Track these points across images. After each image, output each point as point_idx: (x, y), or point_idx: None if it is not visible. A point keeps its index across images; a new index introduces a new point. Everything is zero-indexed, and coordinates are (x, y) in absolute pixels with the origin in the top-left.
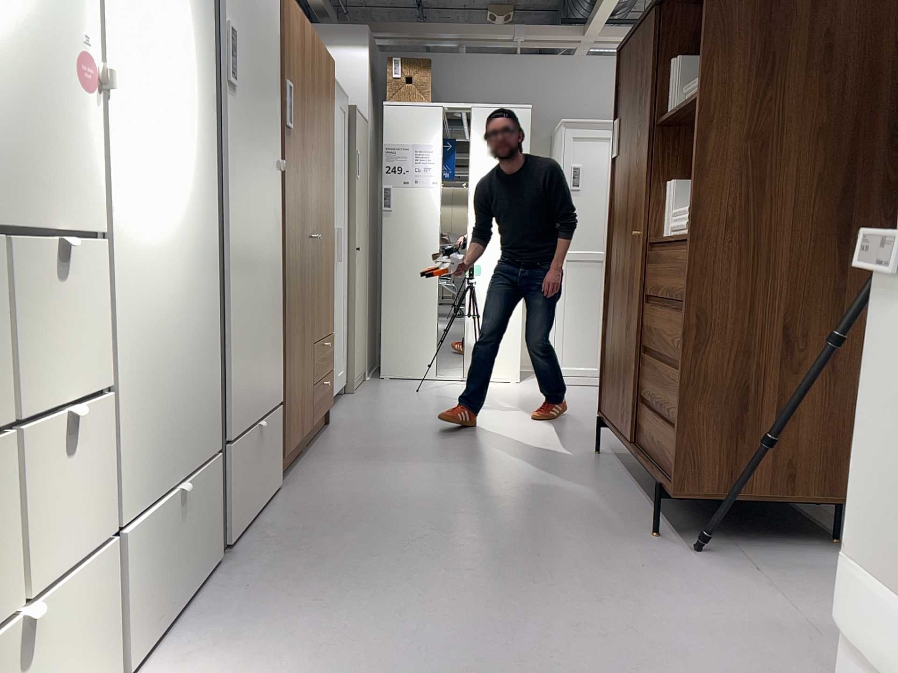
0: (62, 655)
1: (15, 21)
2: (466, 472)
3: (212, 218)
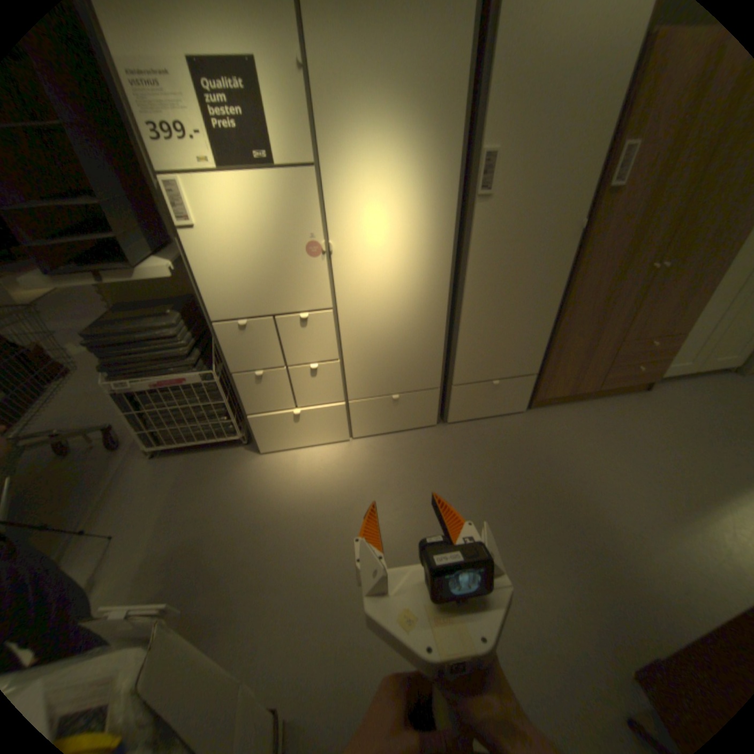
0: (319, 422)
1: (273, 247)
2: (646, 495)
3: (450, 283)
